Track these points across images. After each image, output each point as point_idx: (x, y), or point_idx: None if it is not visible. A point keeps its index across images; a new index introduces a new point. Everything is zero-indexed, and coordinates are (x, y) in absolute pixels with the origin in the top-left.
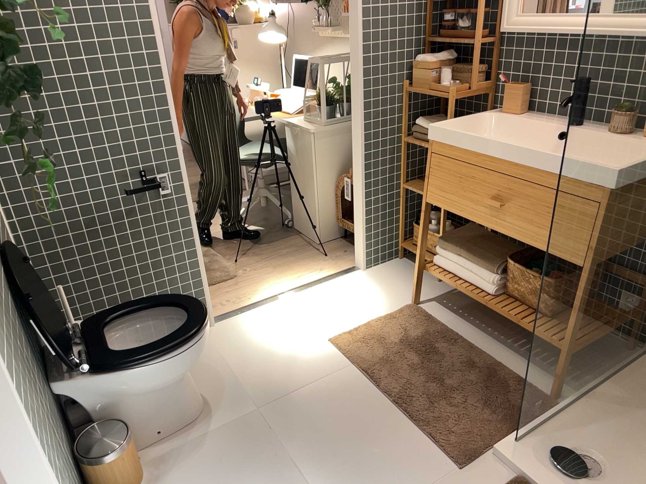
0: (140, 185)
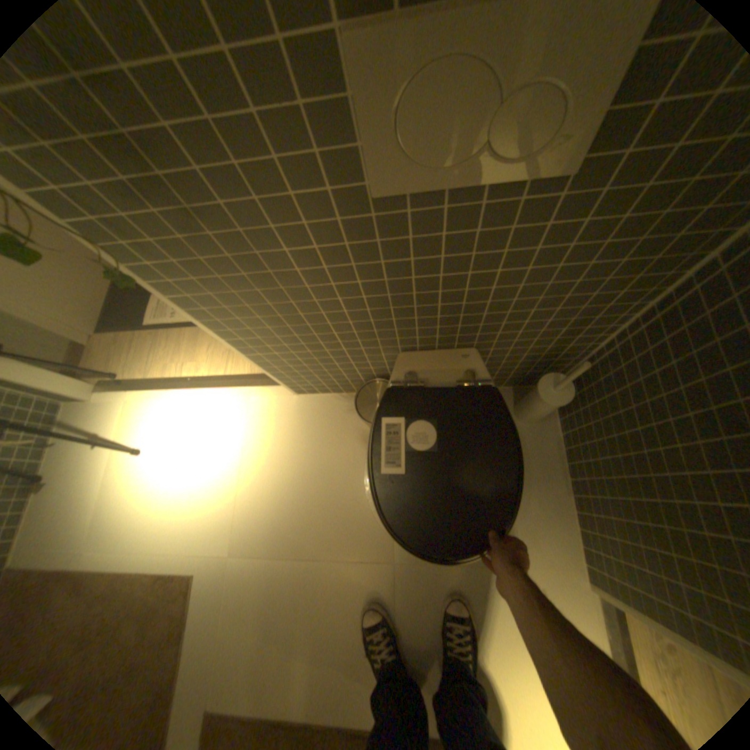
0: None
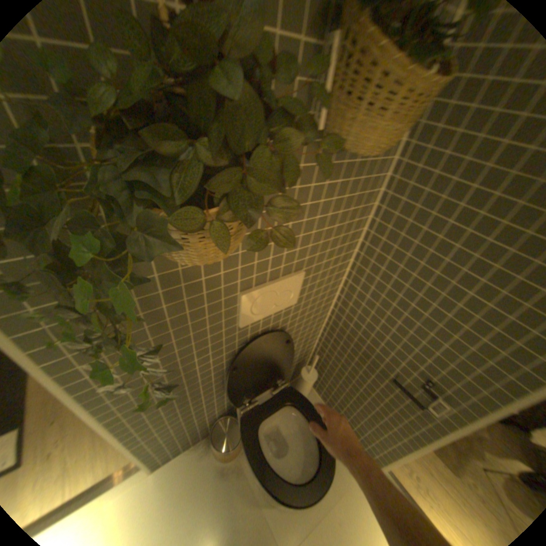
0: (421, 385)
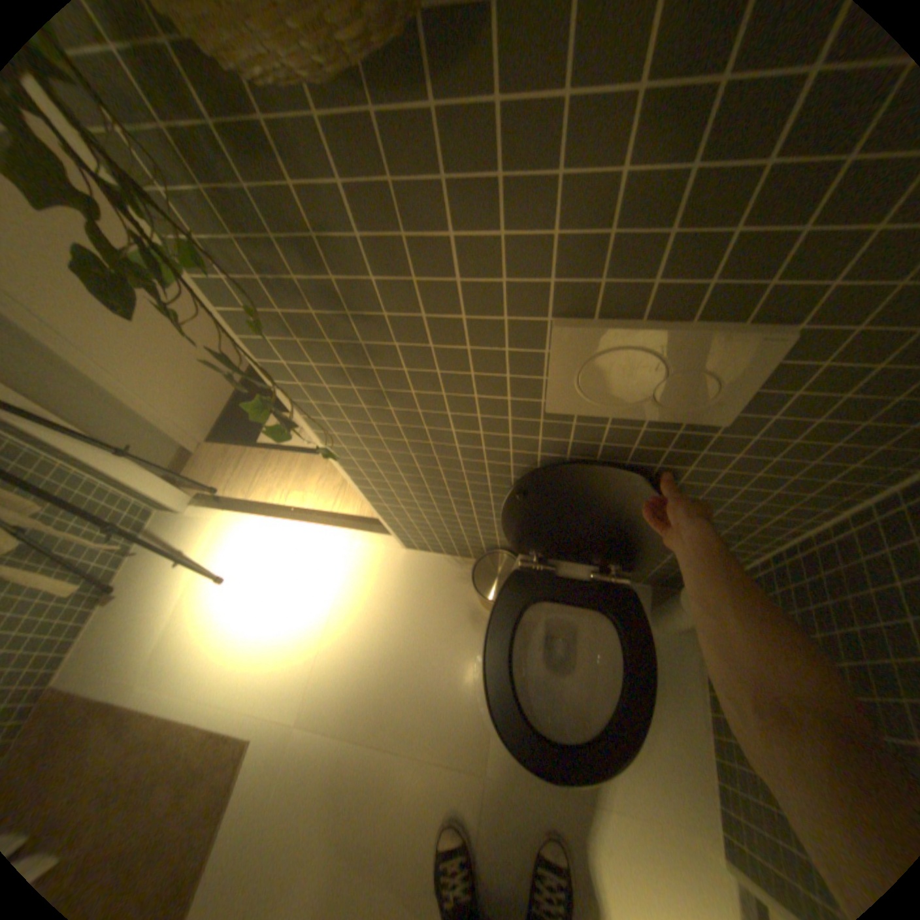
0: None
